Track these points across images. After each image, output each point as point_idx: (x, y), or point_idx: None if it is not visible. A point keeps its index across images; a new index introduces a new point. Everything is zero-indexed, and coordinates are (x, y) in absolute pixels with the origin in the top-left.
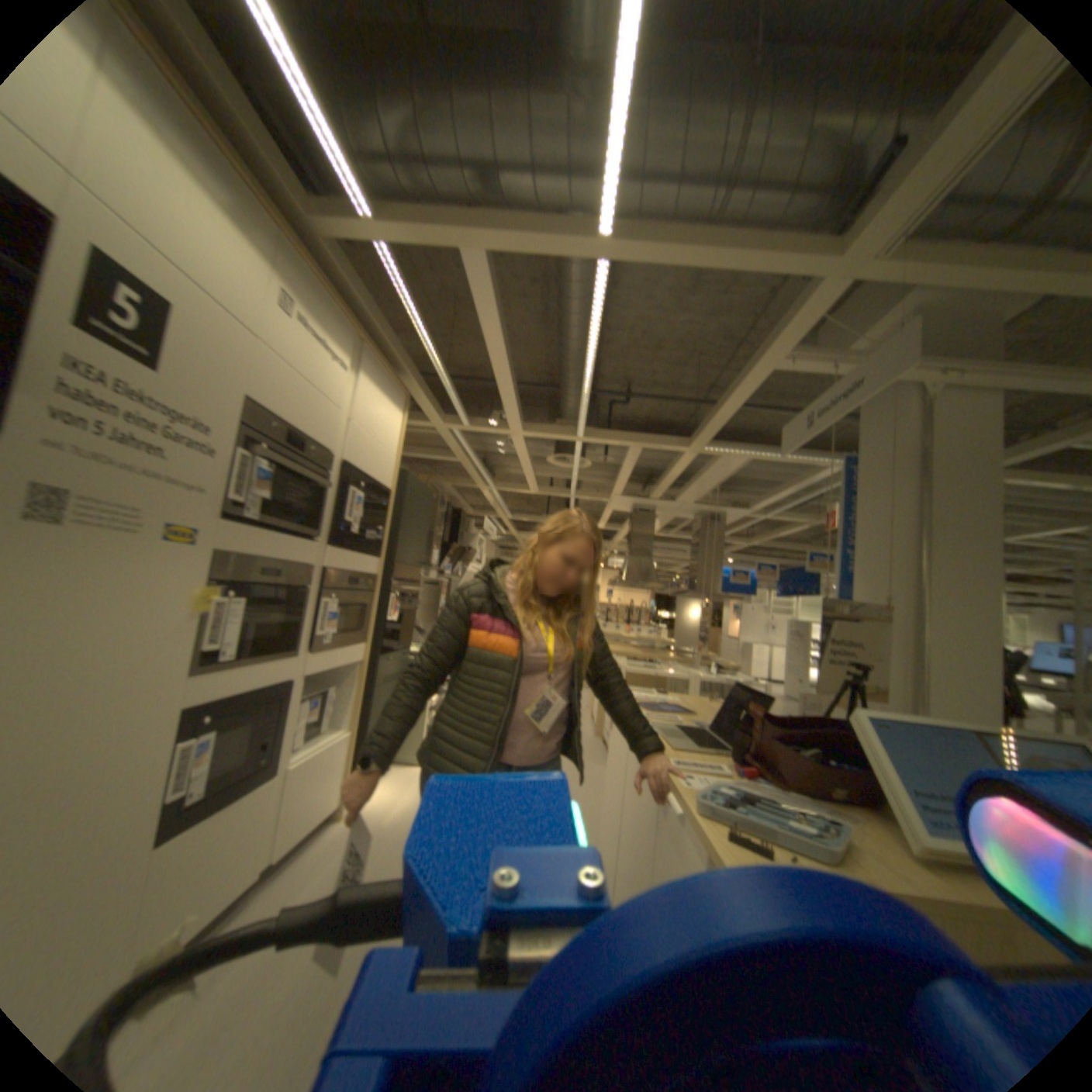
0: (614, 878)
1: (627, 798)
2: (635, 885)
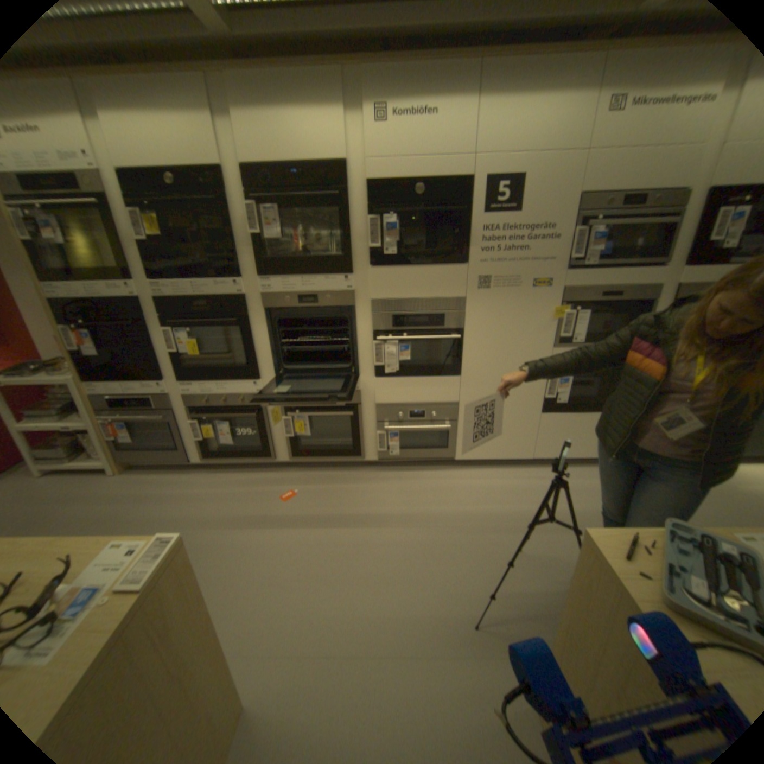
0: None
1: None
2: None
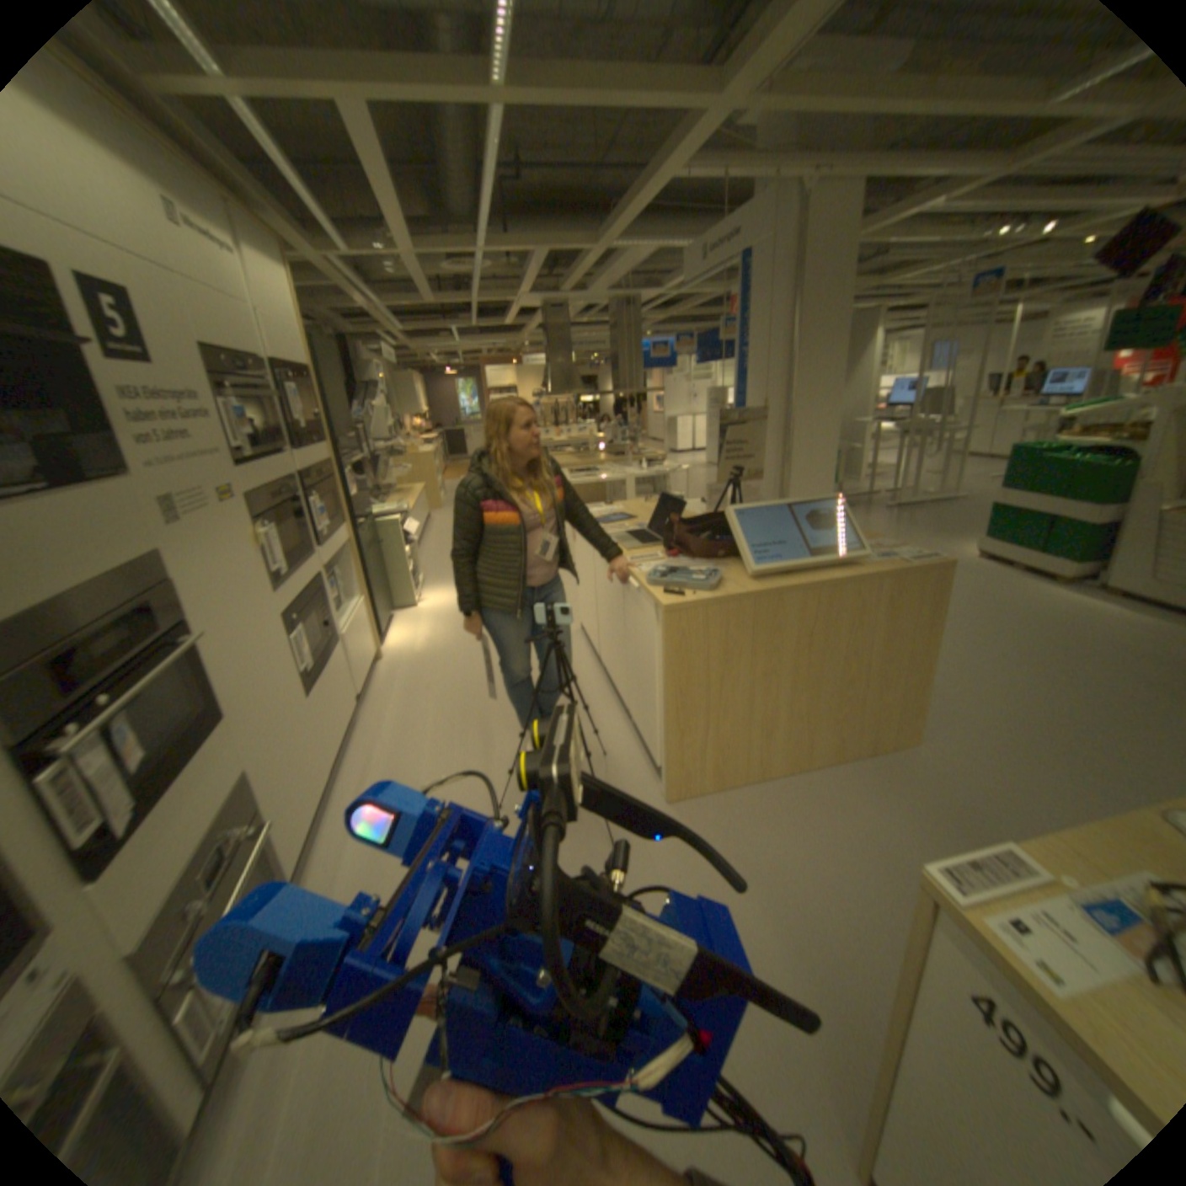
0: (596, 634)
1: (597, 587)
2: (612, 633)
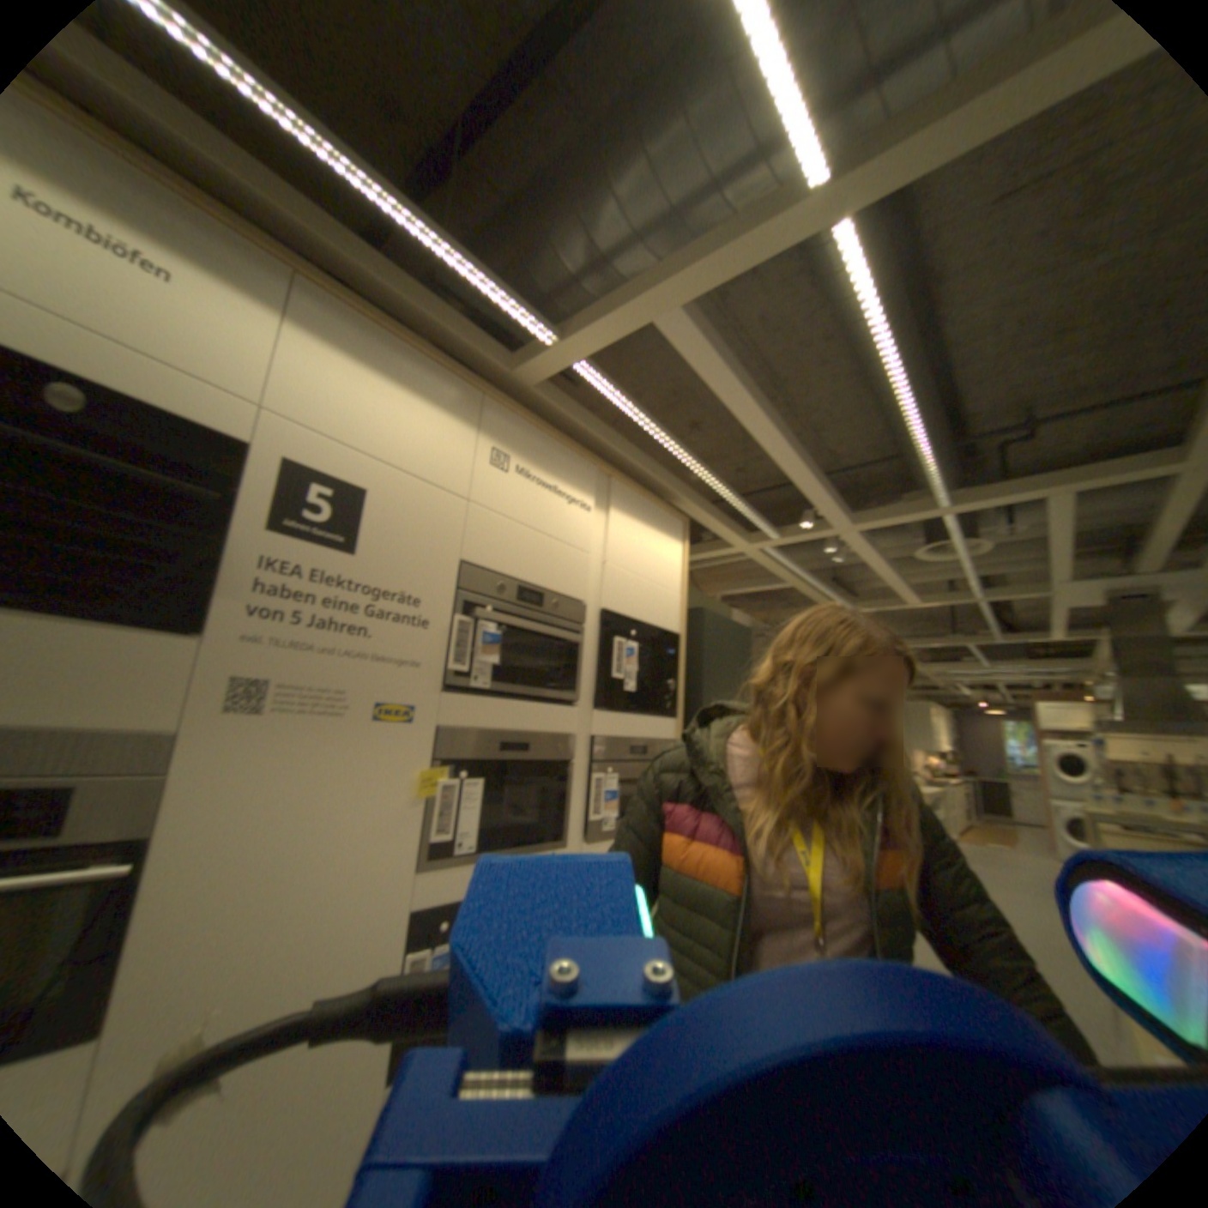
0: None
1: None
2: None
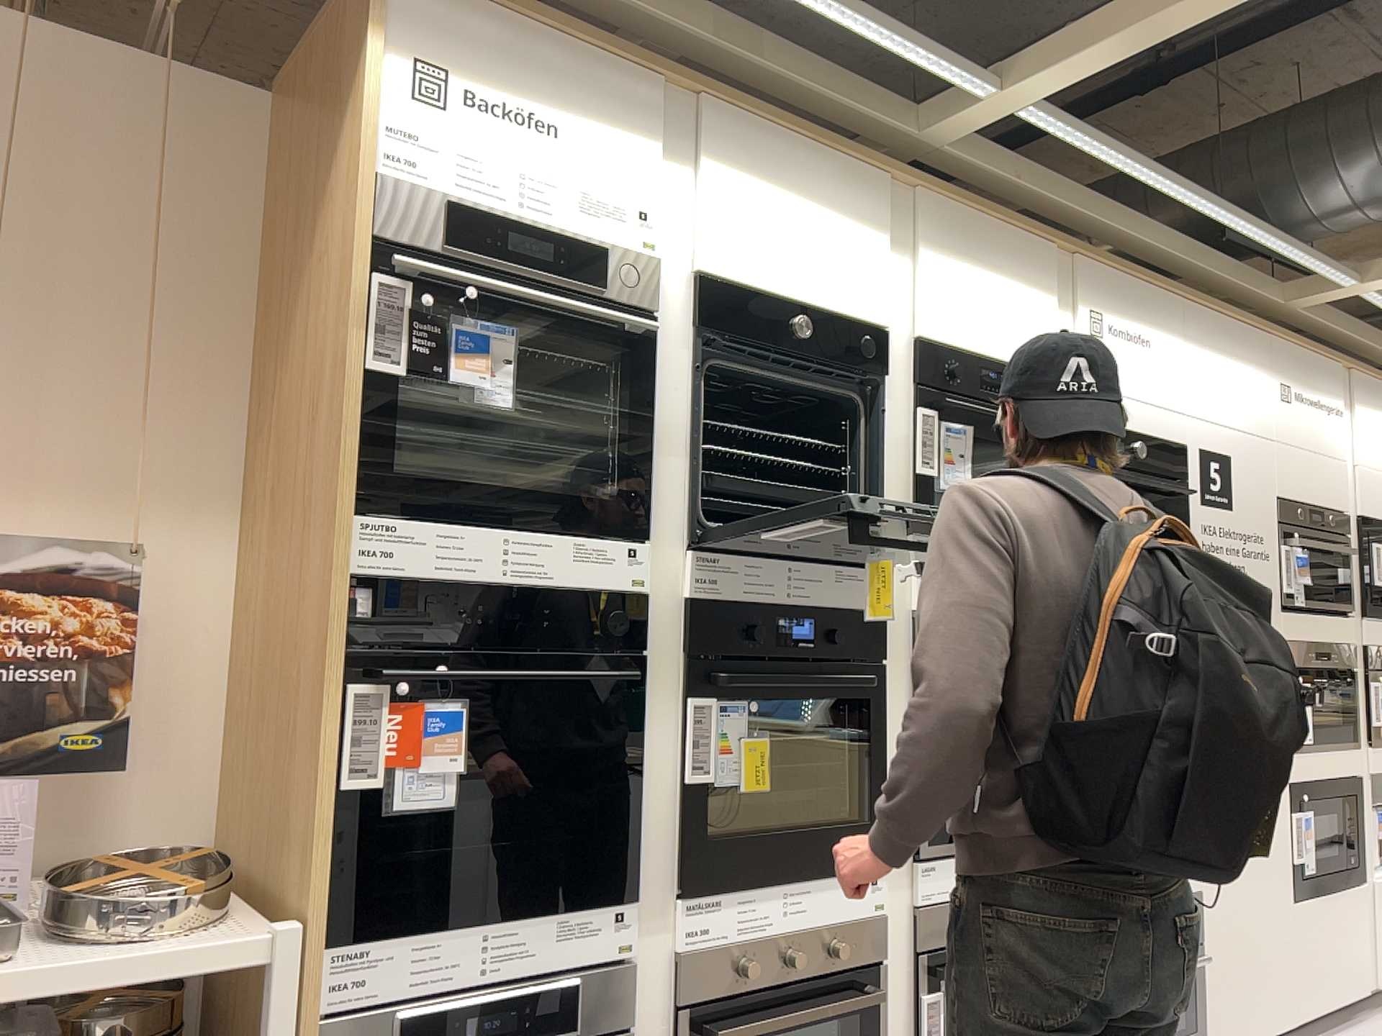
0: None
1: None
2: None
